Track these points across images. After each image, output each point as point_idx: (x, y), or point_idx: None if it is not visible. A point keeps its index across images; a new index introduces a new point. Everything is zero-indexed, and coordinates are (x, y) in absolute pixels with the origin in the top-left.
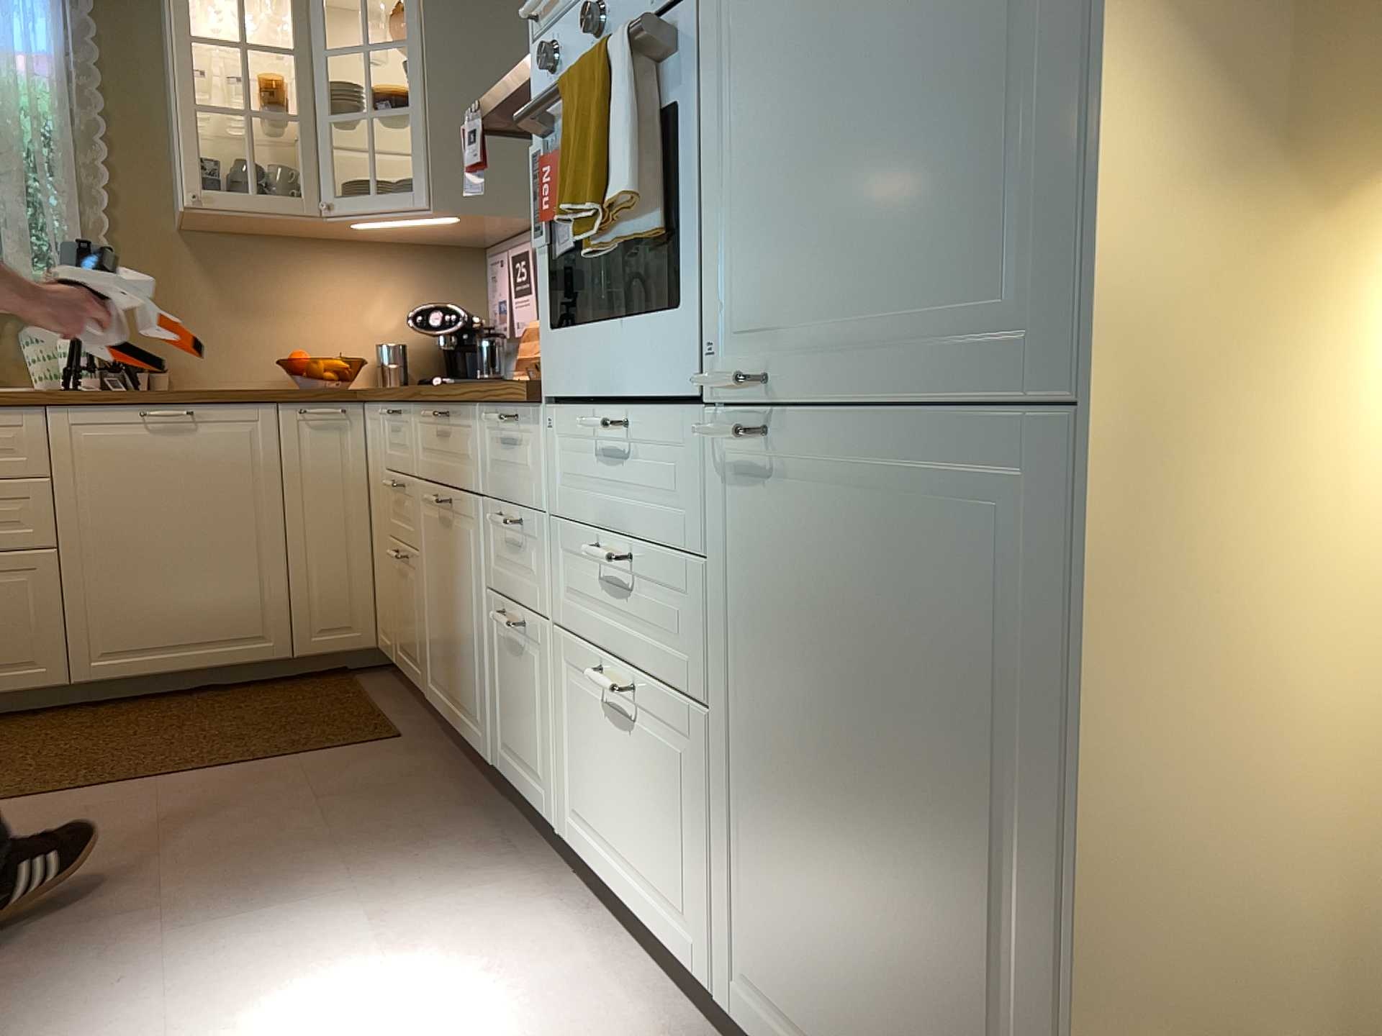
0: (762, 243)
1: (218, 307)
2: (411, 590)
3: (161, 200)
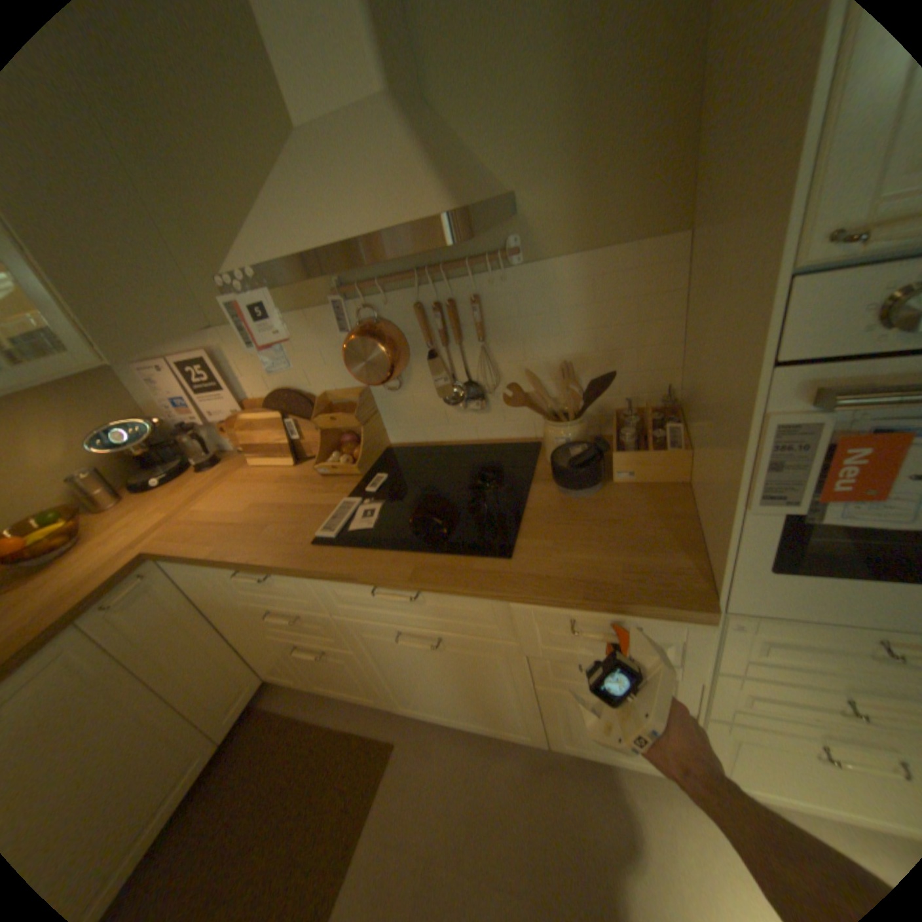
0: None
1: None
2: (338, 667)
3: None
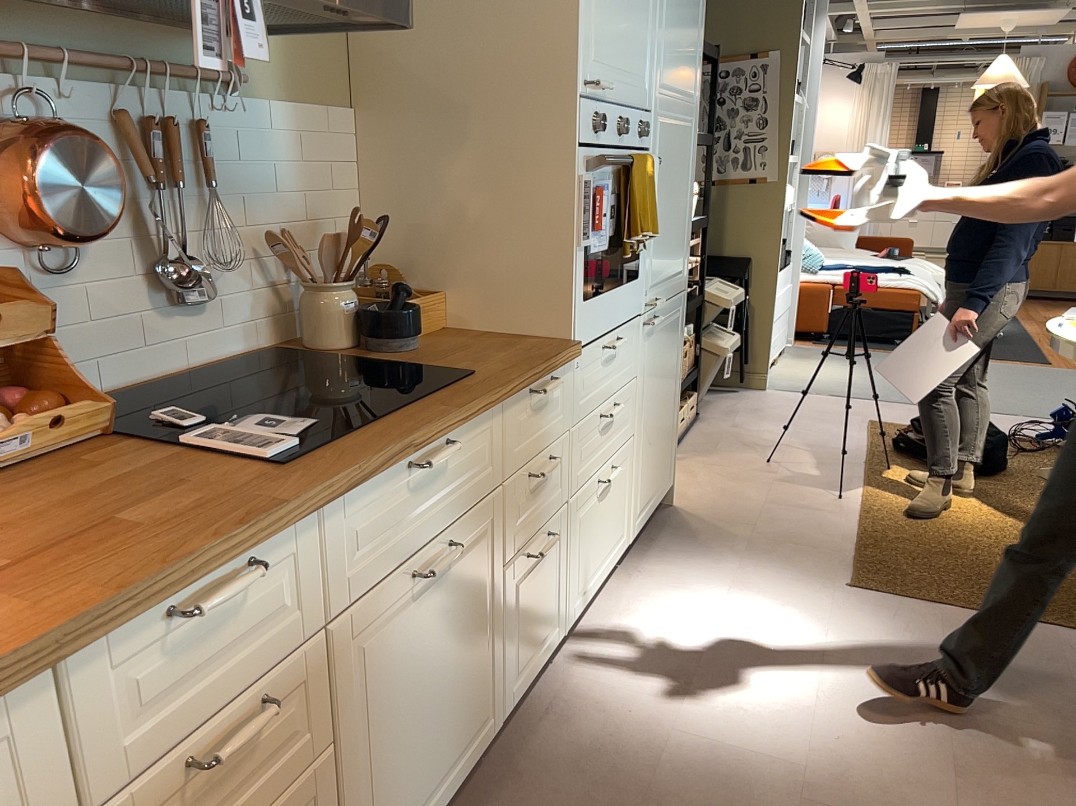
0: (657, 253)
1: None
2: None
3: None
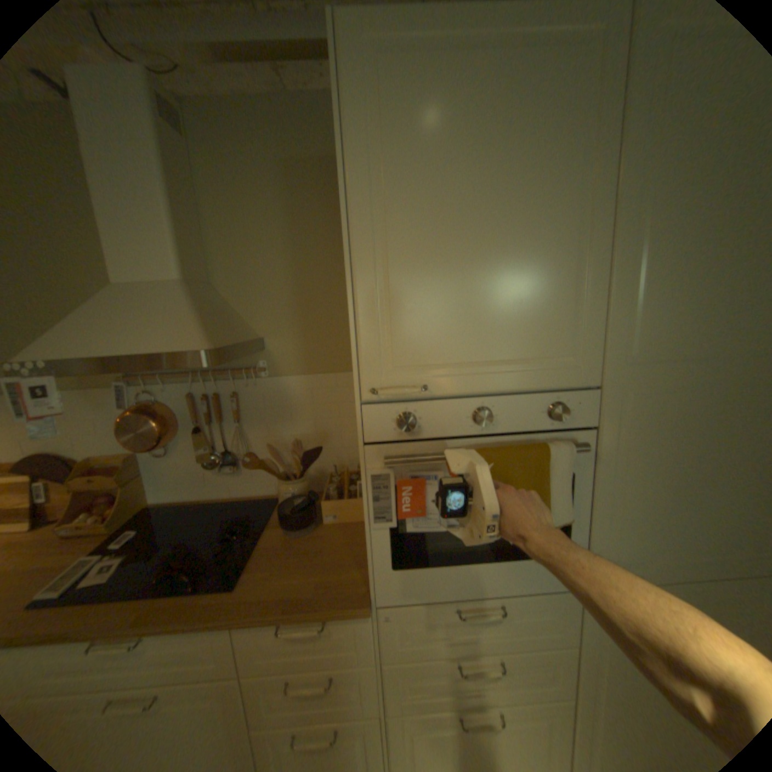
0: (635, 533)
1: None
2: None
3: None
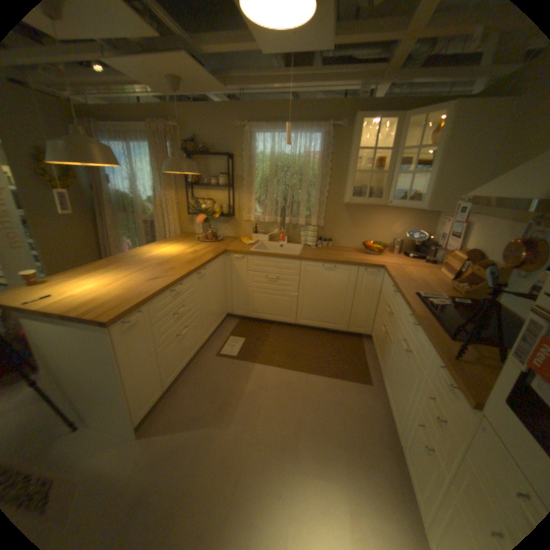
0: None
1: (349, 223)
2: (387, 344)
3: (340, 192)
